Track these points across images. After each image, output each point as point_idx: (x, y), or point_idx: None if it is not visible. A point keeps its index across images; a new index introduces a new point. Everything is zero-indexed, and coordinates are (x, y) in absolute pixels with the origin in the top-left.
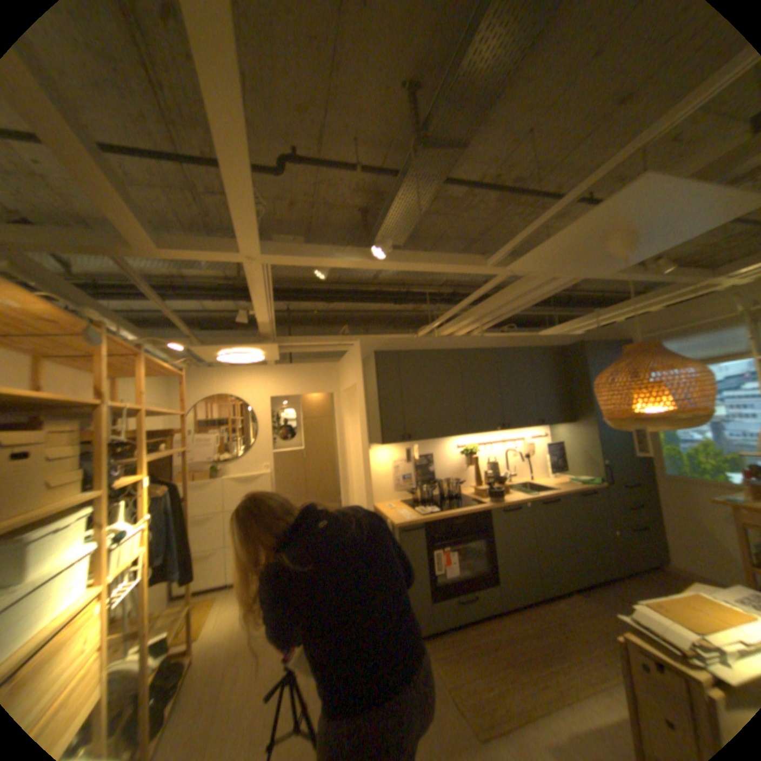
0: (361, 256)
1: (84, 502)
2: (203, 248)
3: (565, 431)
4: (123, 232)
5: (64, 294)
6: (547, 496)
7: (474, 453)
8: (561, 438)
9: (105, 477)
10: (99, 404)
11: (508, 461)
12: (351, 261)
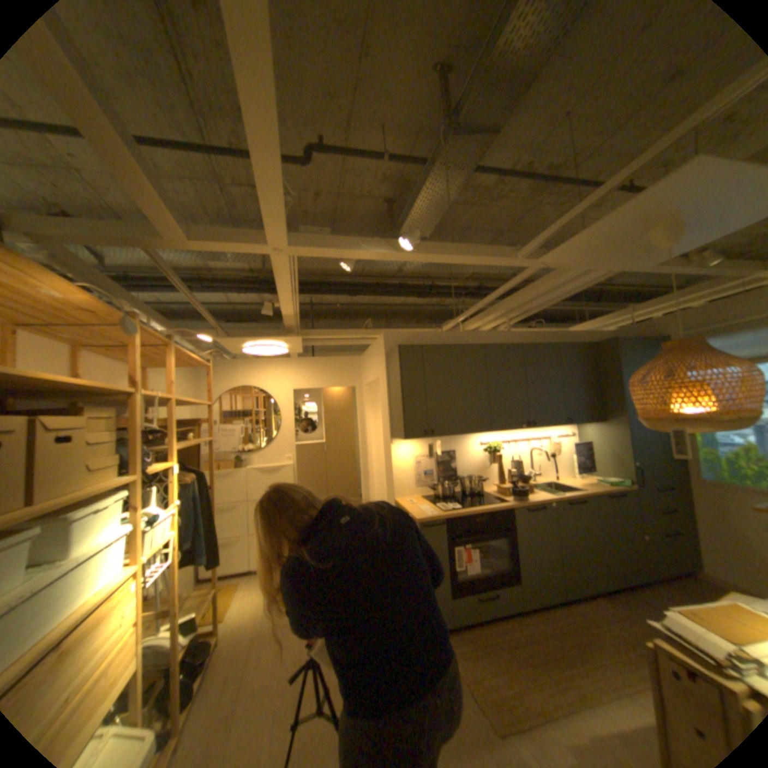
0: (388, 249)
1: (120, 486)
2: (231, 240)
3: (593, 431)
4: (155, 225)
5: (99, 286)
6: (573, 497)
7: (498, 451)
8: (589, 438)
9: (138, 464)
10: (133, 393)
11: (532, 460)
12: (377, 253)
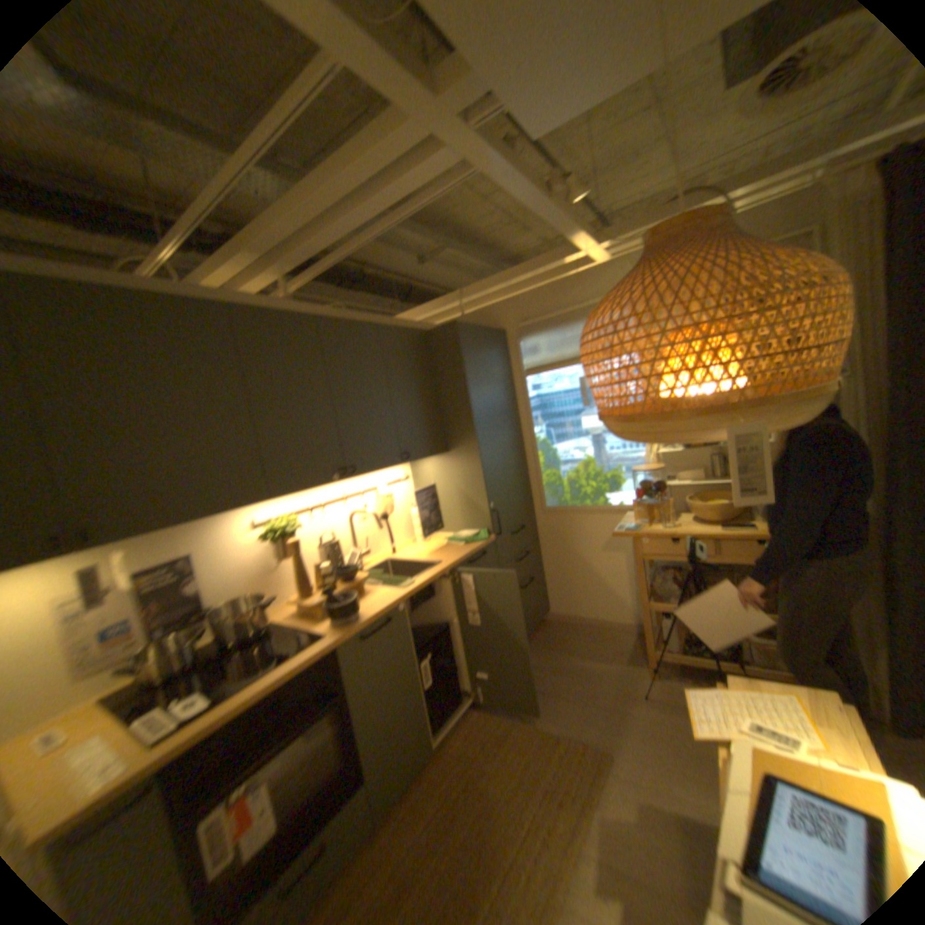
0: None
1: None
2: None
3: (434, 466)
4: None
5: None
6: (426, 580)
7: (292, 529)
8: (429, 477)
9: None
10: None
11: (355, 529)
12: None
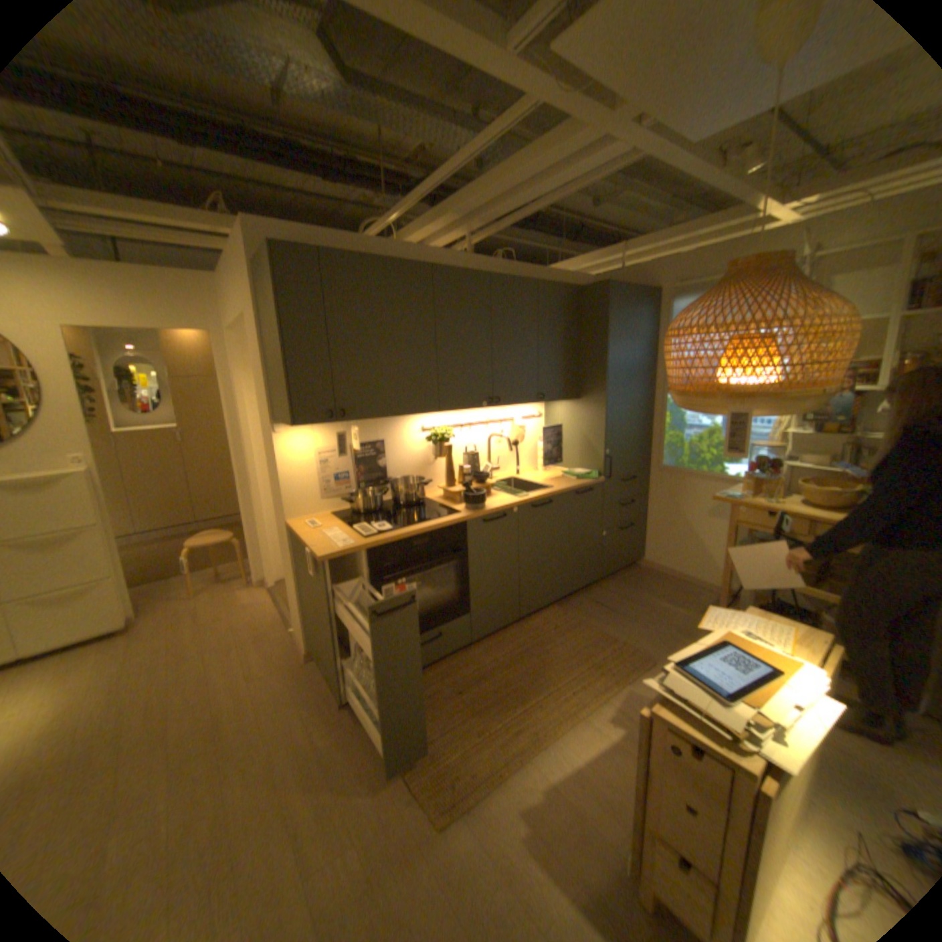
0: None
1: None
2: None
3: (563, 410)
4: None
5: None
6: (537, 498)
7: (446, 439)
8: (557, 420)
9: None
10: None
11: (489, 450)
12: None
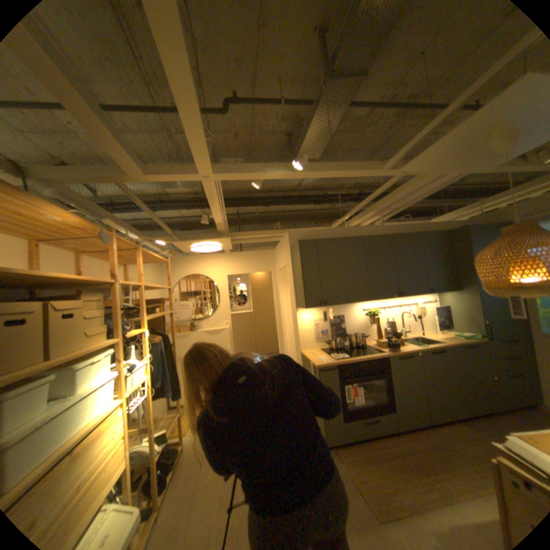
0: (284, 170)
1: (107, 346)
2: (173, 173)
3: (451, 297)
4: (120, 166)
5: (90, 211)
6: (435, 348)
7: (376, 314)
8: (447, 303)
9: (120, 330)
10: (113, 283)
11: (403, 320)
12: (277, 174)
